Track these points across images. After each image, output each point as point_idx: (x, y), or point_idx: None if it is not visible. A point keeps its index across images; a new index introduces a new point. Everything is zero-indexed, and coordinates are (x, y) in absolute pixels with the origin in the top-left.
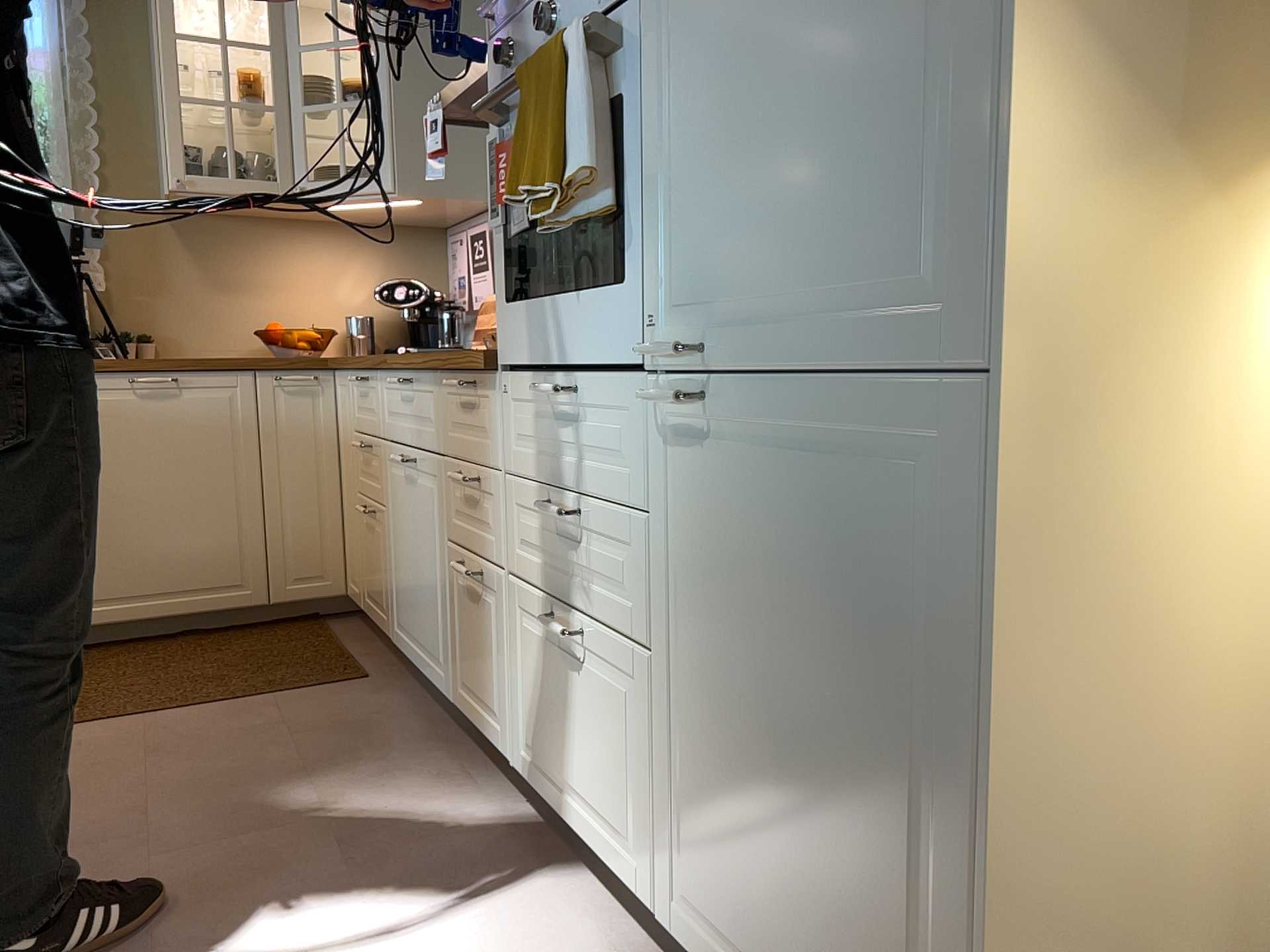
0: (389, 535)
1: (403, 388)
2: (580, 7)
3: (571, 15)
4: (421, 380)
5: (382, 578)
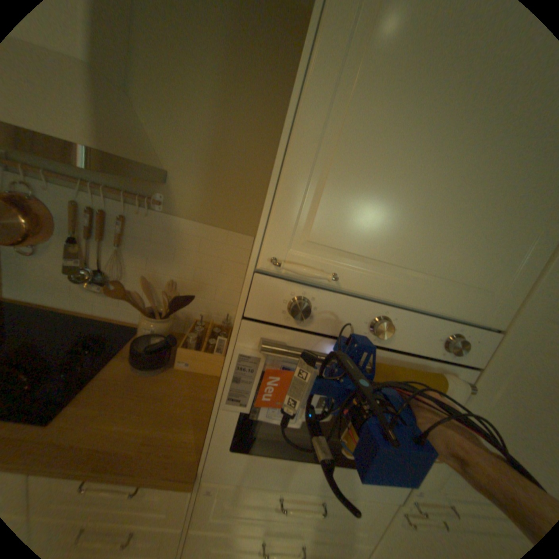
0: None
1: None
2: (415, 340)
3: (402, 337)
4: None
5: None
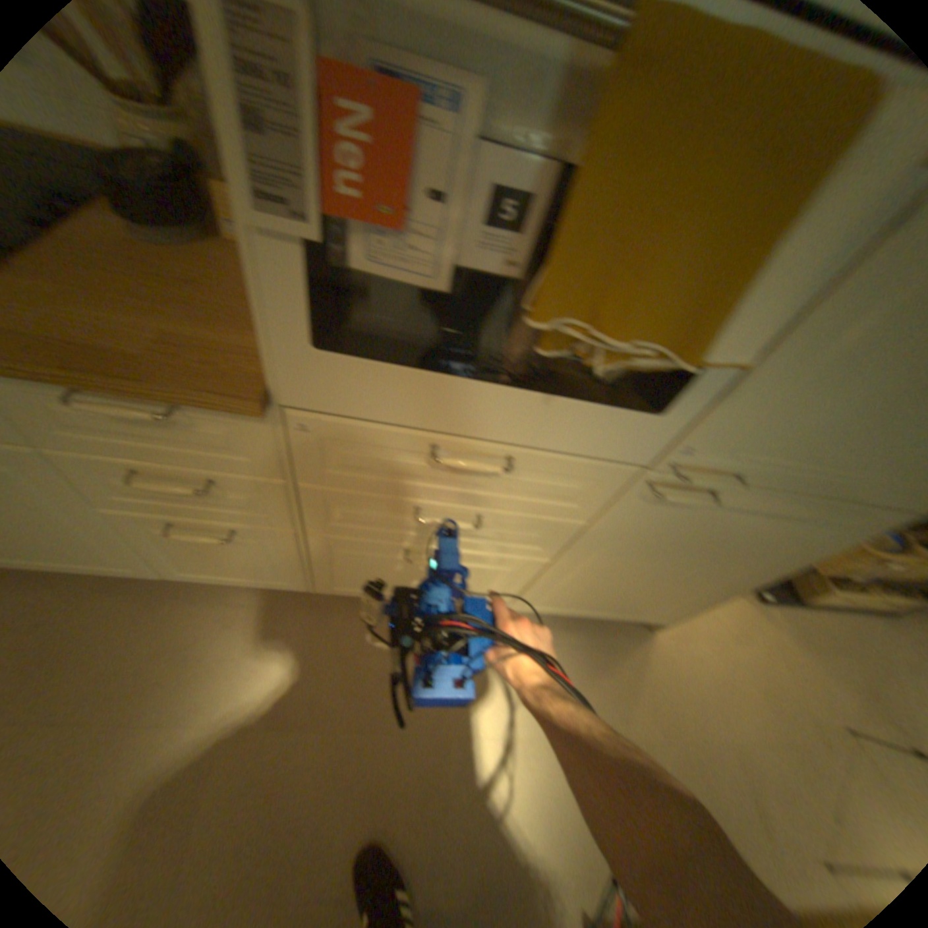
0: None
1: None
2: None
3: None
4: None
5: None
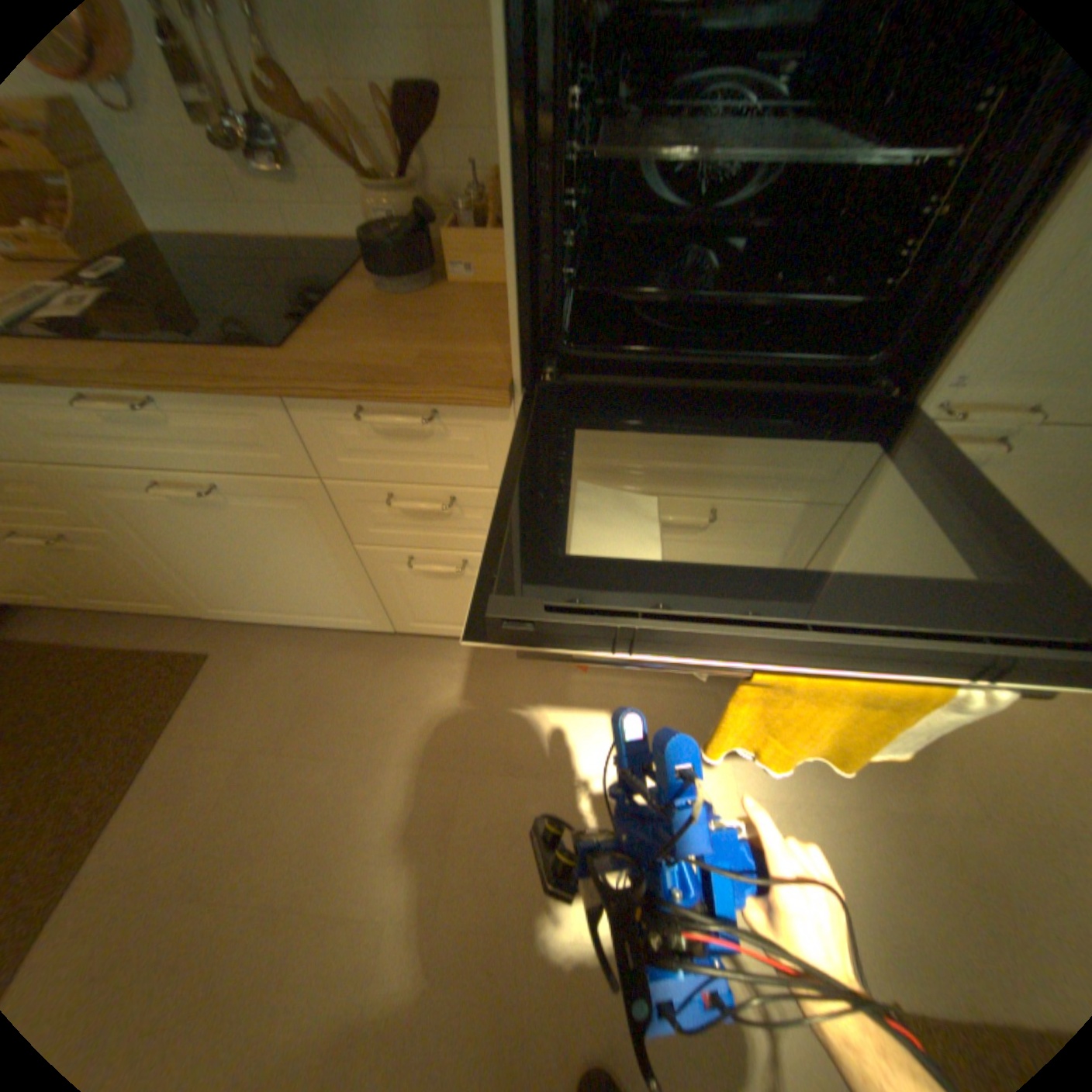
0: (139, 551)
1: (125, 410)
2: None
3: None
4: (192, 399)
5: (134, 583)
